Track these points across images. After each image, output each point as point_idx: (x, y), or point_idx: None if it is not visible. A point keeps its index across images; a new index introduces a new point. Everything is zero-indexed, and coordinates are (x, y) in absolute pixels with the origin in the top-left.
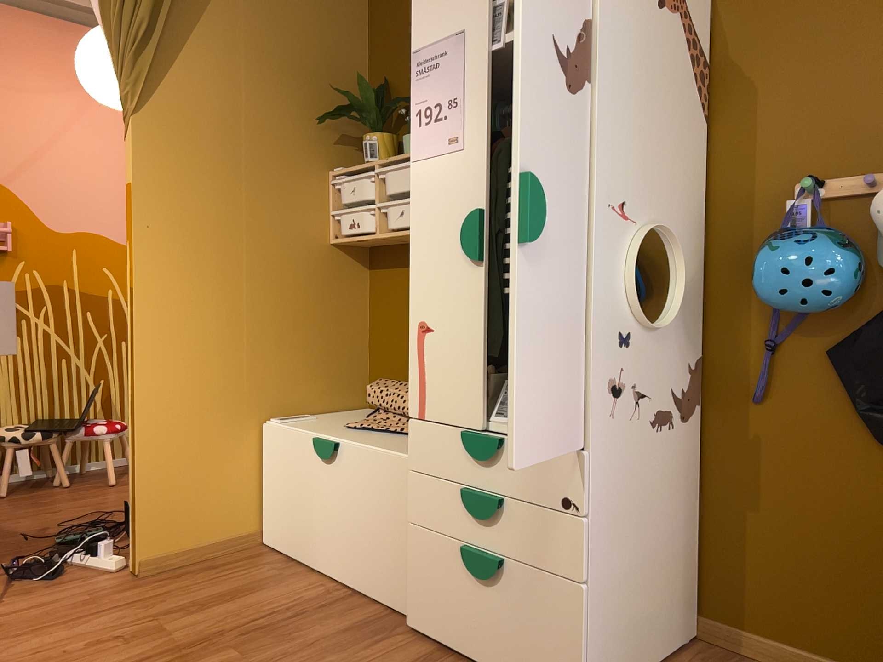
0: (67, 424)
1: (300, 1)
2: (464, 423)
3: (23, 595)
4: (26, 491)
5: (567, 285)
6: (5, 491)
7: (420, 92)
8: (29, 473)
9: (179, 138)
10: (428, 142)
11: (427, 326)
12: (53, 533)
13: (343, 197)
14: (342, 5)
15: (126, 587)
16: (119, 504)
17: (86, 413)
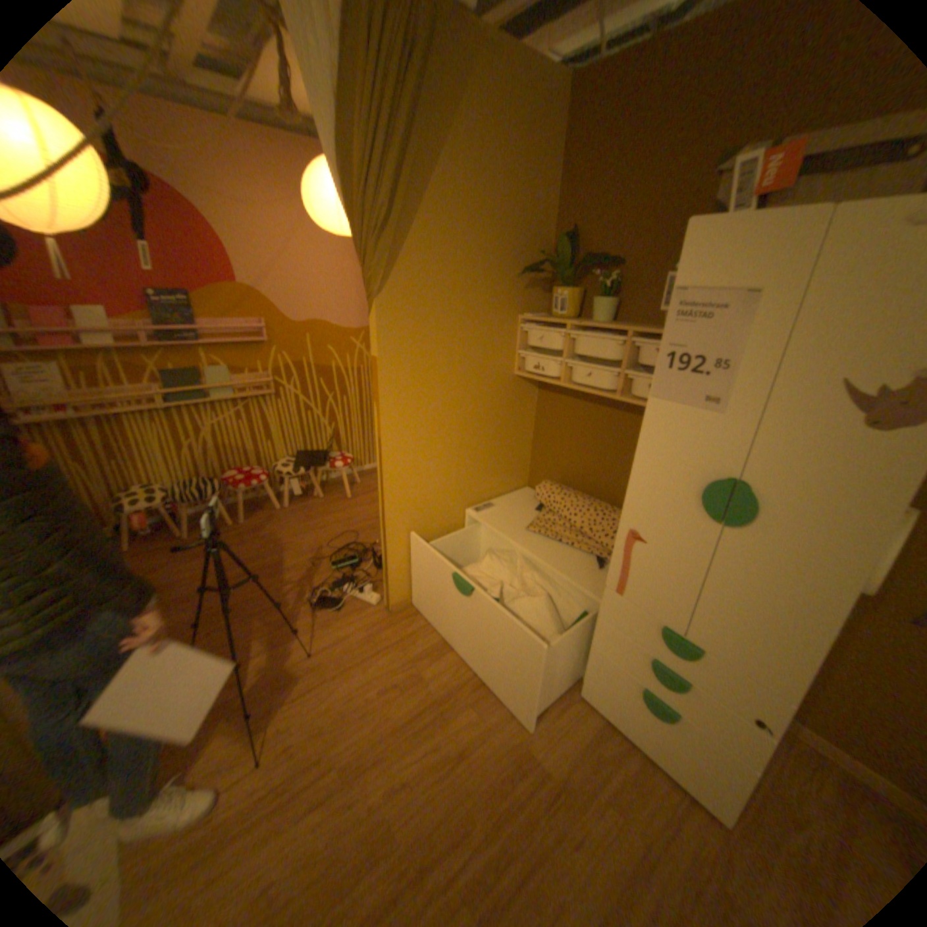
0: (317, 459)
1: (508, 146)
2: (664, 621)
3: (327, 629)
4: (299, 504)
5: (825, 590)
6: (287, 505)
7: (677, 333)
8: (300, 494)
9: (409, 312)
10: (677, 388)
11: (640, 537)
12: (328, 556)
13: (530, 341)
14: (542, 143)
15: (387, 624)
16: (359, 523)
17: (326, 445)
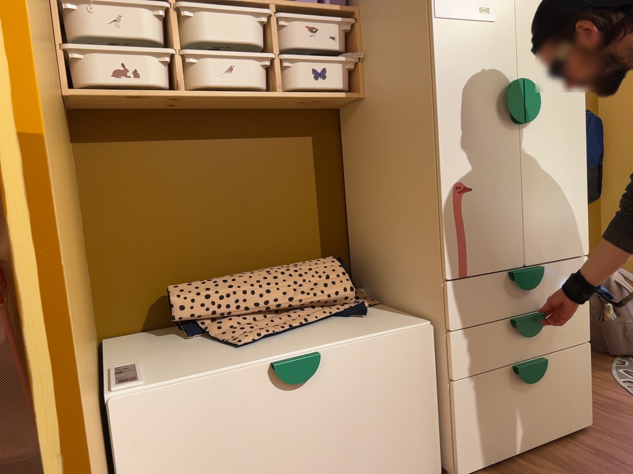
0: None
1: None
2: (509, 265)
3: None
4: None
5: (575, 144)
6: None
7: None
8: None
9: None
10: (456, 4)
11: (466, 186)
12: None
13: (92, 28)
14: None
15: None
16: None
17: None
